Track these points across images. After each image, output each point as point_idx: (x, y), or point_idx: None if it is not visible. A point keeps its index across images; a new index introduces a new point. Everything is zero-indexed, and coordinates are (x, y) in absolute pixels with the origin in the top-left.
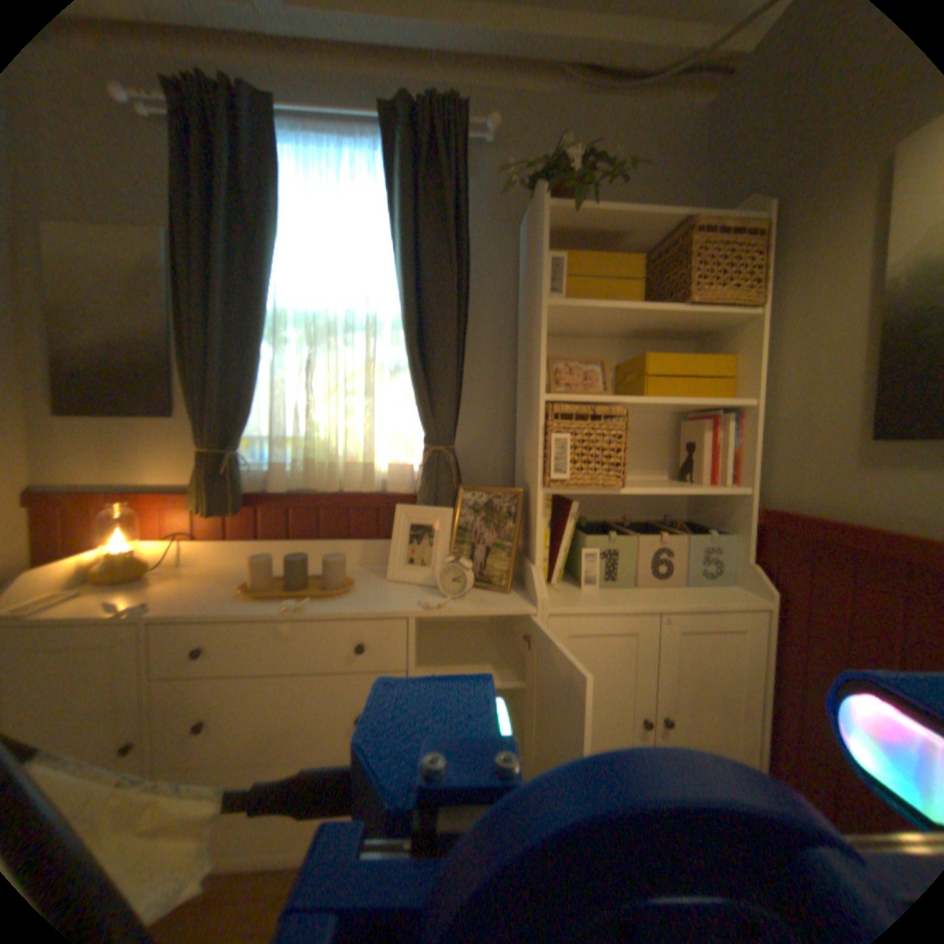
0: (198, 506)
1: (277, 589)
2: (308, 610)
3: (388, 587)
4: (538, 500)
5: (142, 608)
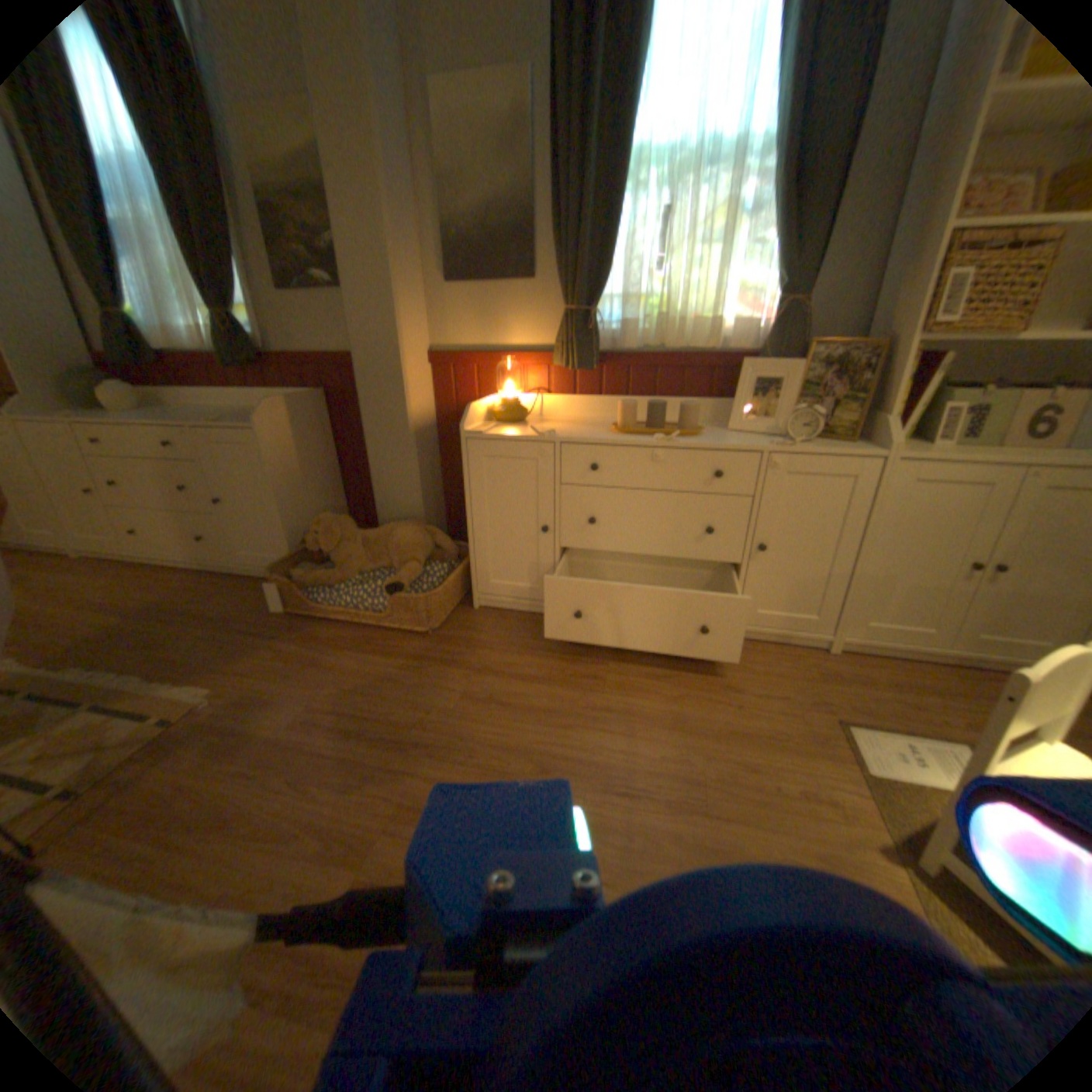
0: (564, 361)
1: (638, 430)
2: (676, 442)
3: (730, 435)
4: (910, 348)
5: (552, 433)
